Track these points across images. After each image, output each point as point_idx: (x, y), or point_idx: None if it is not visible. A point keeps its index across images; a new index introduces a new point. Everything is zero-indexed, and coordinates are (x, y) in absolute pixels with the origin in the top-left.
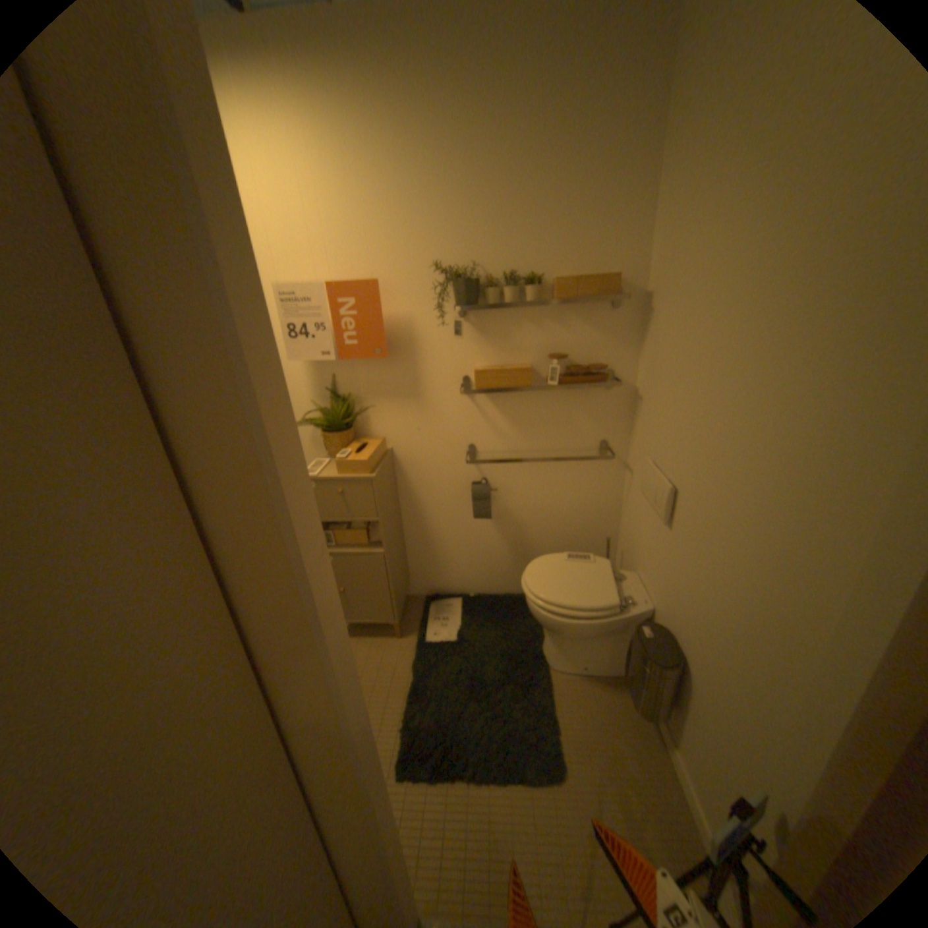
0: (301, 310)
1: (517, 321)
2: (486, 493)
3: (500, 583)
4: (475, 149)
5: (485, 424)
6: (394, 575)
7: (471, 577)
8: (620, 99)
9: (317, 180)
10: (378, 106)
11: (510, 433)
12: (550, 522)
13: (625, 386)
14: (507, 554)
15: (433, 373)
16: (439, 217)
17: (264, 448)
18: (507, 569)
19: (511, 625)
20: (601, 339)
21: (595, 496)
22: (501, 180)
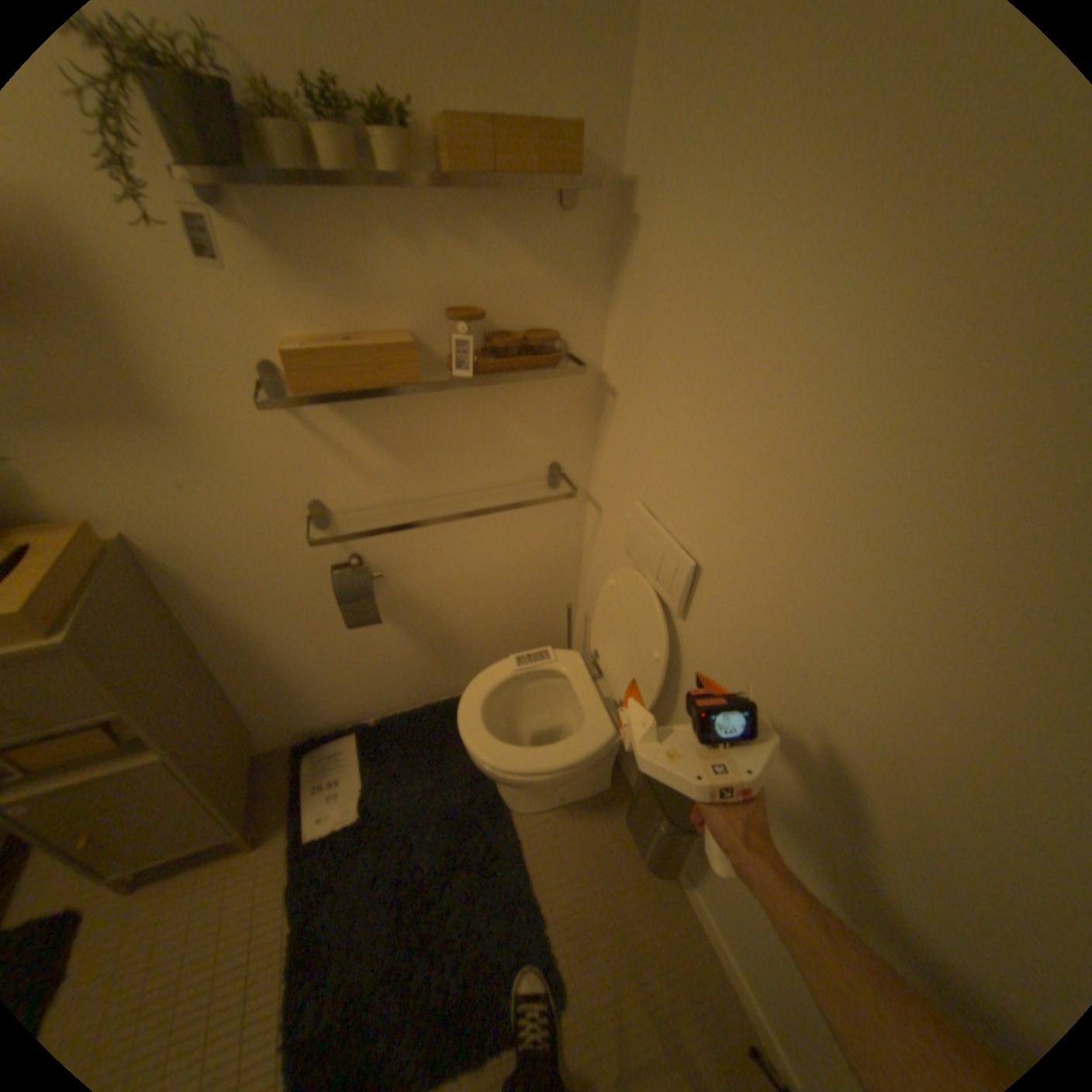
0: None
1: (364, 222)
2: (362, 586)
3: (413, 692)
4: None
5: (333, 456)
6: (202, 773)
7: (363, 697)
8: None
9: None
10: None
11: (390, 467)
12: (480, 595)
13: (584, 368)
14: (417, 654)
15: (172, 351)
16: None
17: None
18: (421, 672)
19: (441, 758)
20: (543, 276)
21: (544, 546)
22: None
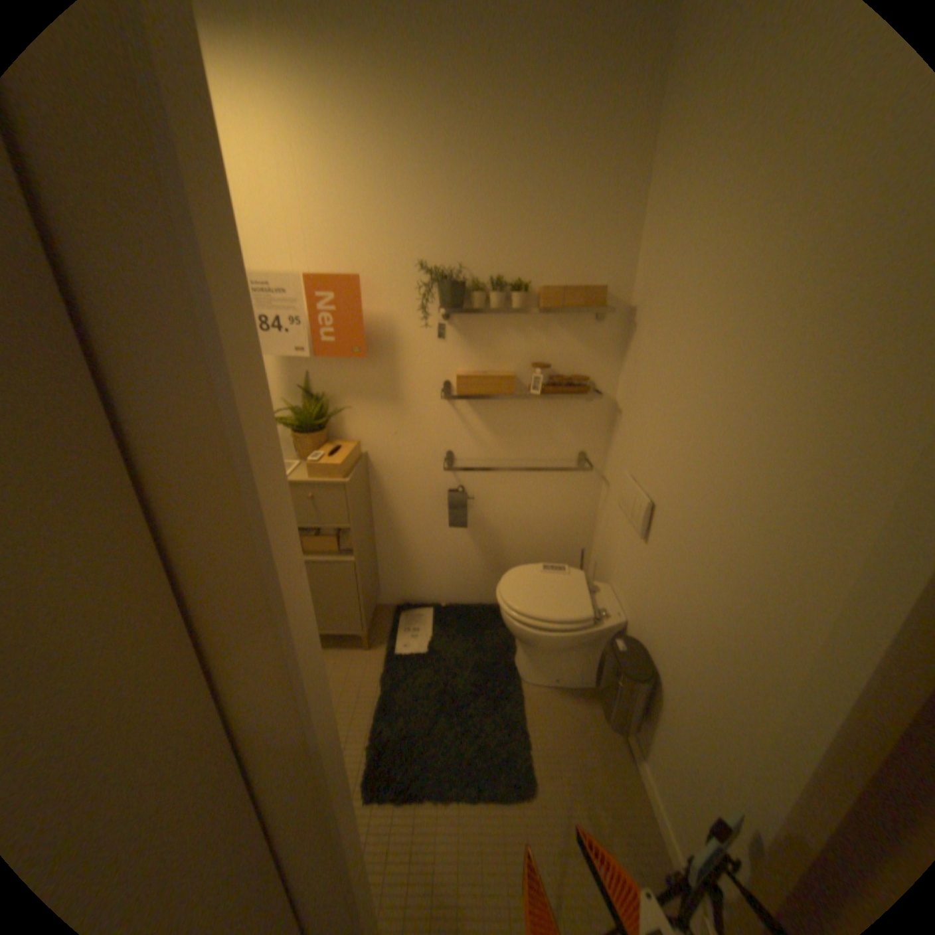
0: (274, 300)
1: (502, 326)
2: (462, 501)
3: (472, 592)
4: (466, 146)
5: (464, 429)
6: (363, 583)
7: (443, 585)
8: (613, 111)
9: (296, 163)
10: (366, 91)
11: (490, 440)
12: (526, 531)
13: (605, 398)
14: (480, 563)
15: (413, 374)
16: (426, 213)
17: (241, 456)
18: (480, 578)
19: (482, 635)
20: (584, 350)
21: (571, 506)
22: (491, 181)
